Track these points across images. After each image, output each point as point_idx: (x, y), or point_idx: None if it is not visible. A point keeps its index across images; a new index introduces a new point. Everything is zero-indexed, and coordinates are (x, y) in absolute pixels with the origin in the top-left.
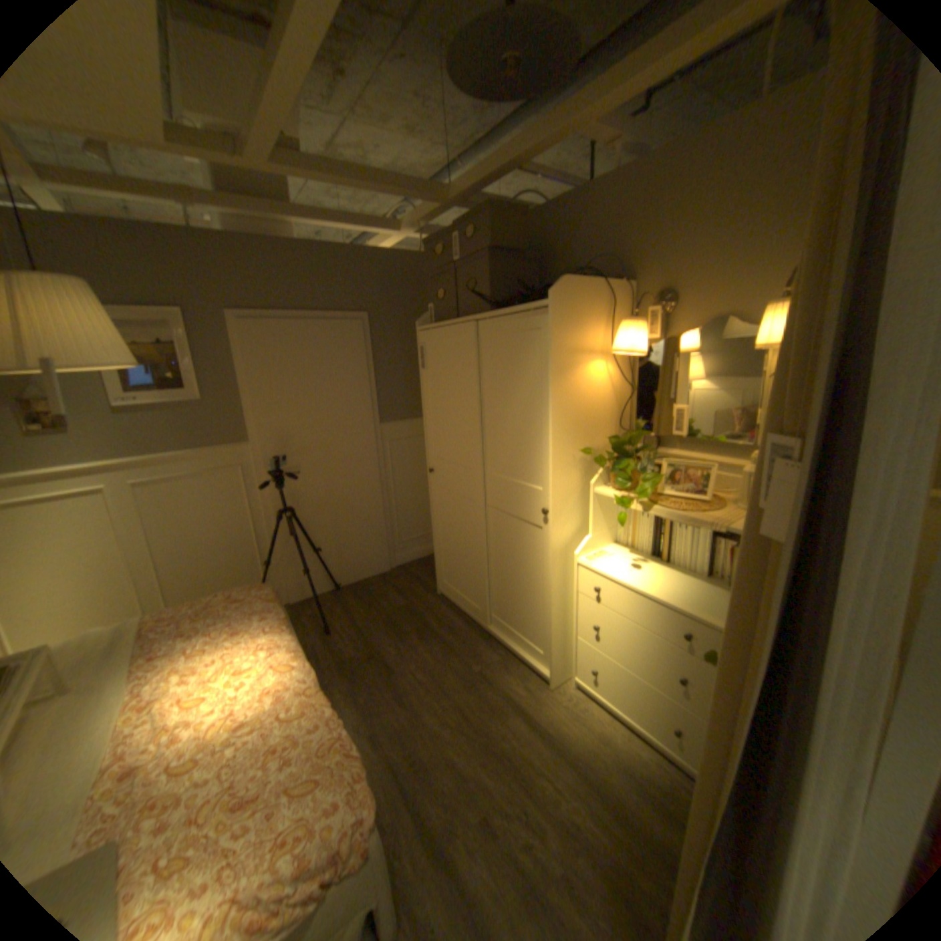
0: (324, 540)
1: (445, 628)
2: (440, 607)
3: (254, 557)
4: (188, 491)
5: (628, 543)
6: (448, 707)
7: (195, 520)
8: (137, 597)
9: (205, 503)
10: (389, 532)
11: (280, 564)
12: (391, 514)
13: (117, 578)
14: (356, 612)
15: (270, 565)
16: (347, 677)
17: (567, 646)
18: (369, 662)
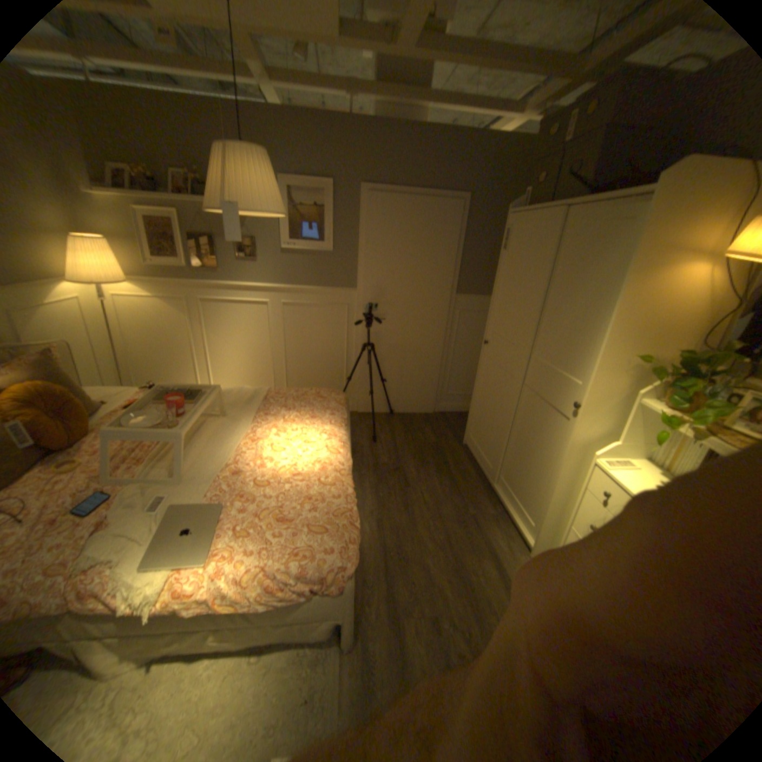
0: (392, 375)
1: (461, 471)
2: (462, 454)
3: (344, 372)
4: (314, 315)
5: (667, 464)
6: (441, 528)
7: (314, 337)
8: (275, 376)
9: (322, 326)
10: (441, 384)
11: (358, 382)
12: (447, 370)
13: (267, 361)
14: (399, 434)
15: (352, 381)
16: (378, 475)
17: (561, 530)
18: (396, 471)
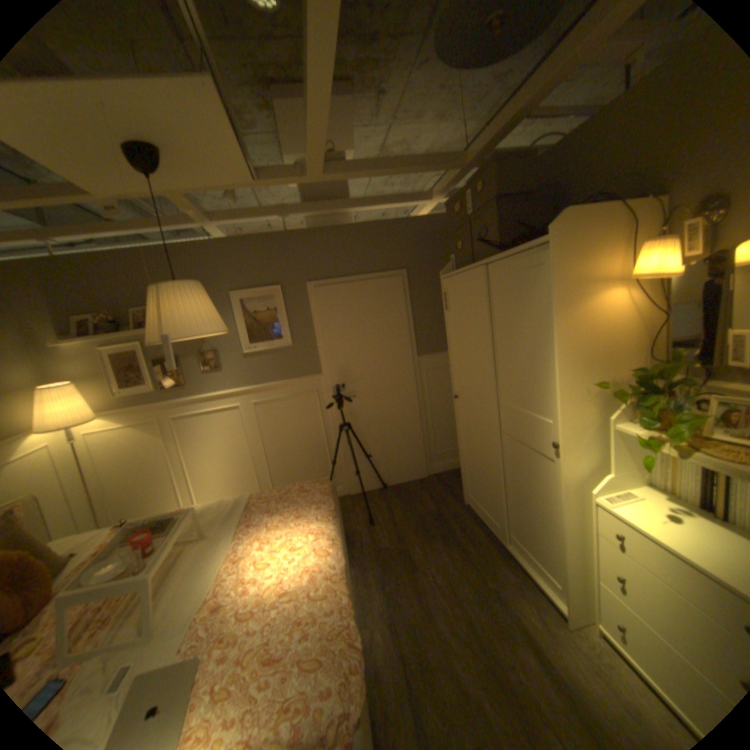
0: (375, 448)
1: (468, 538)
2: (465, 517)
3: (326, 457)
4: (285, 408)
5: (667, 487)
6: (460, 617)
7: (289, 428)
8: (256, 477)
9: (295, 417)
10: (426, 445)
11: (343, 464)
12: (428, 430)
13: (246, 464)
14: (396, 509)
15: (337, 464)
16: (381, 565)
17: (589, 588)
18: (399, 556)
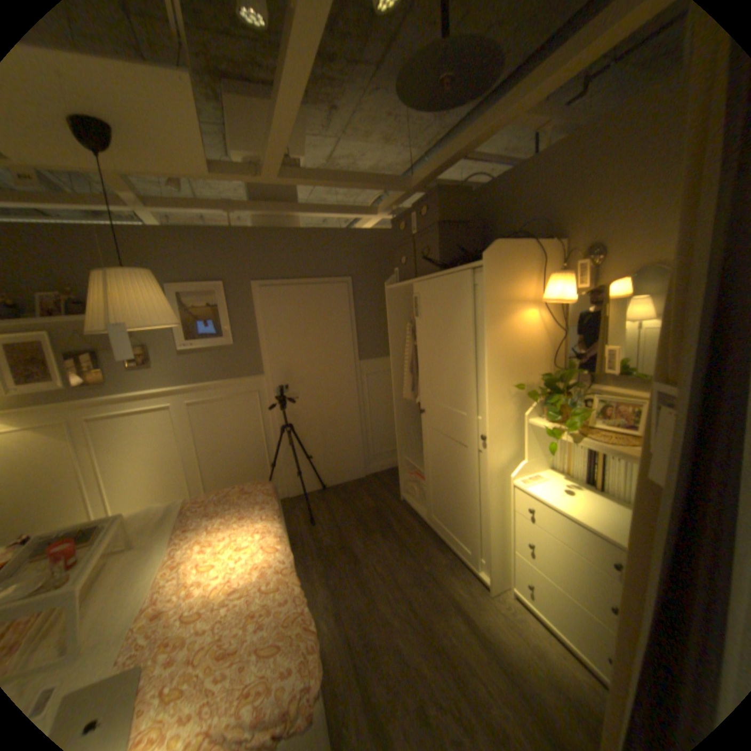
0: (315, 449)
1: (404, 529)
2: (402, 511)
3: (265, 459)
4: (222, 409)
5: (564, 469)
6: (400, 599)
7: (226, 430)
8: (187, 483)
9: (233, 418)
10: (365, 446)
11: (283, 466)
12: (367, 431)
13: (175, 469)
14: (336, 508)
15: (276, 467)
16: (323, 561)
17: (506, 559)
18: (341, 551)
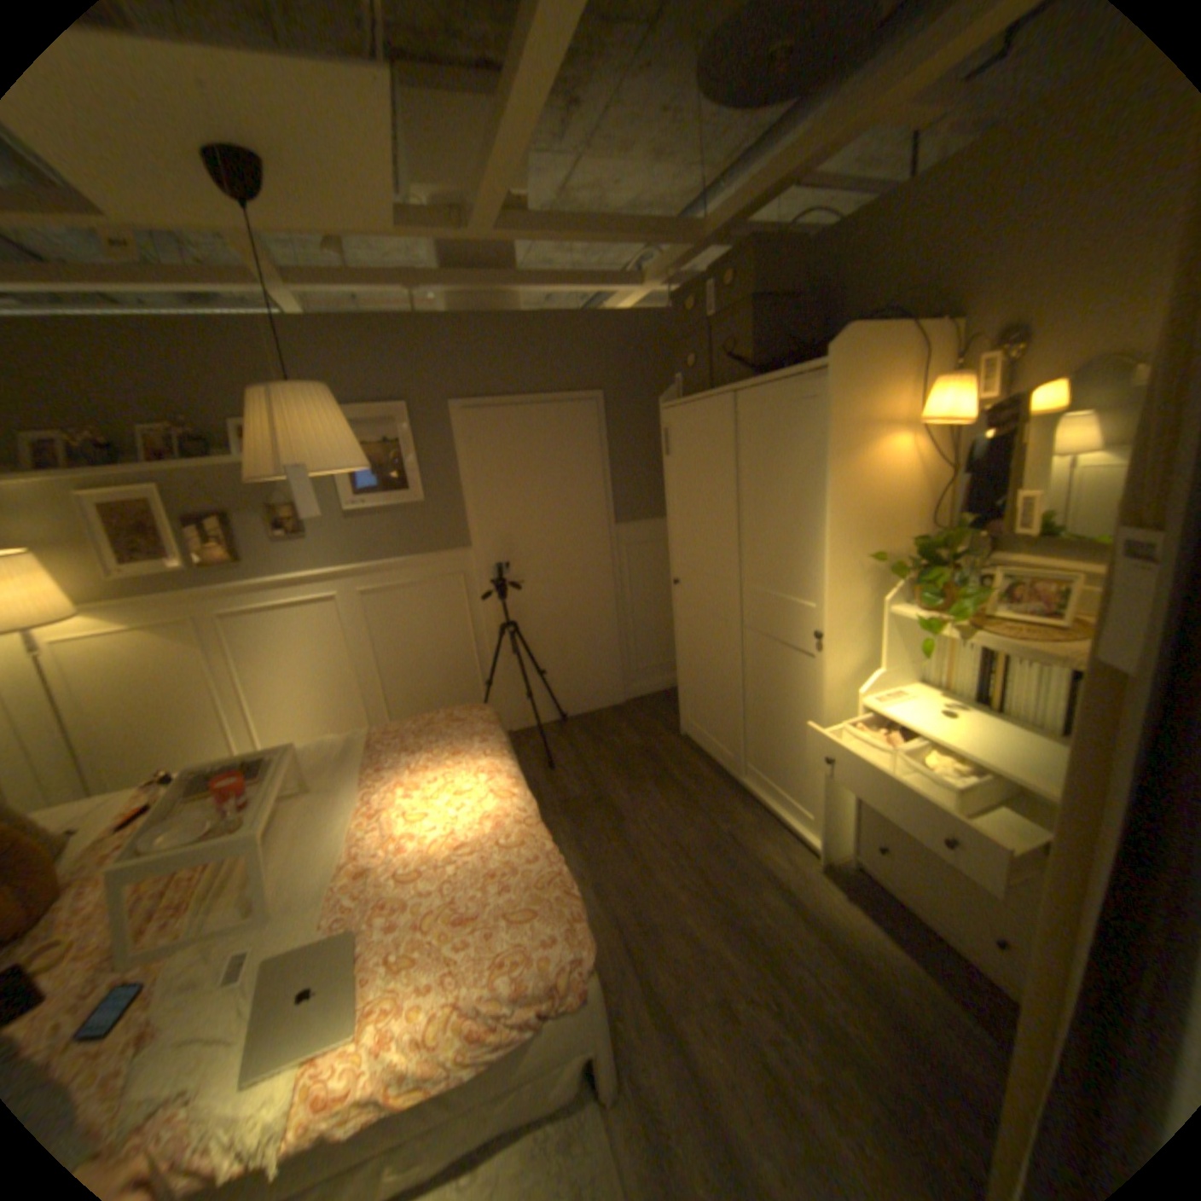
0: (551, 660)
1: (689, 775)
2: (684, 750)
3: (476, 675)
4: (413, 600)
5: (942, 682)
6: (688, 867)
7: (419, 632)
8: (366, 708)
9: (429, 613)
10: (624, 656)
11: (503, 685)
12: (628, 634)
13: (348, 687)
14: (584, 746)
15: (493, 686)
16: (572, 817)
17: (847, 813)
18: (597, 804)
